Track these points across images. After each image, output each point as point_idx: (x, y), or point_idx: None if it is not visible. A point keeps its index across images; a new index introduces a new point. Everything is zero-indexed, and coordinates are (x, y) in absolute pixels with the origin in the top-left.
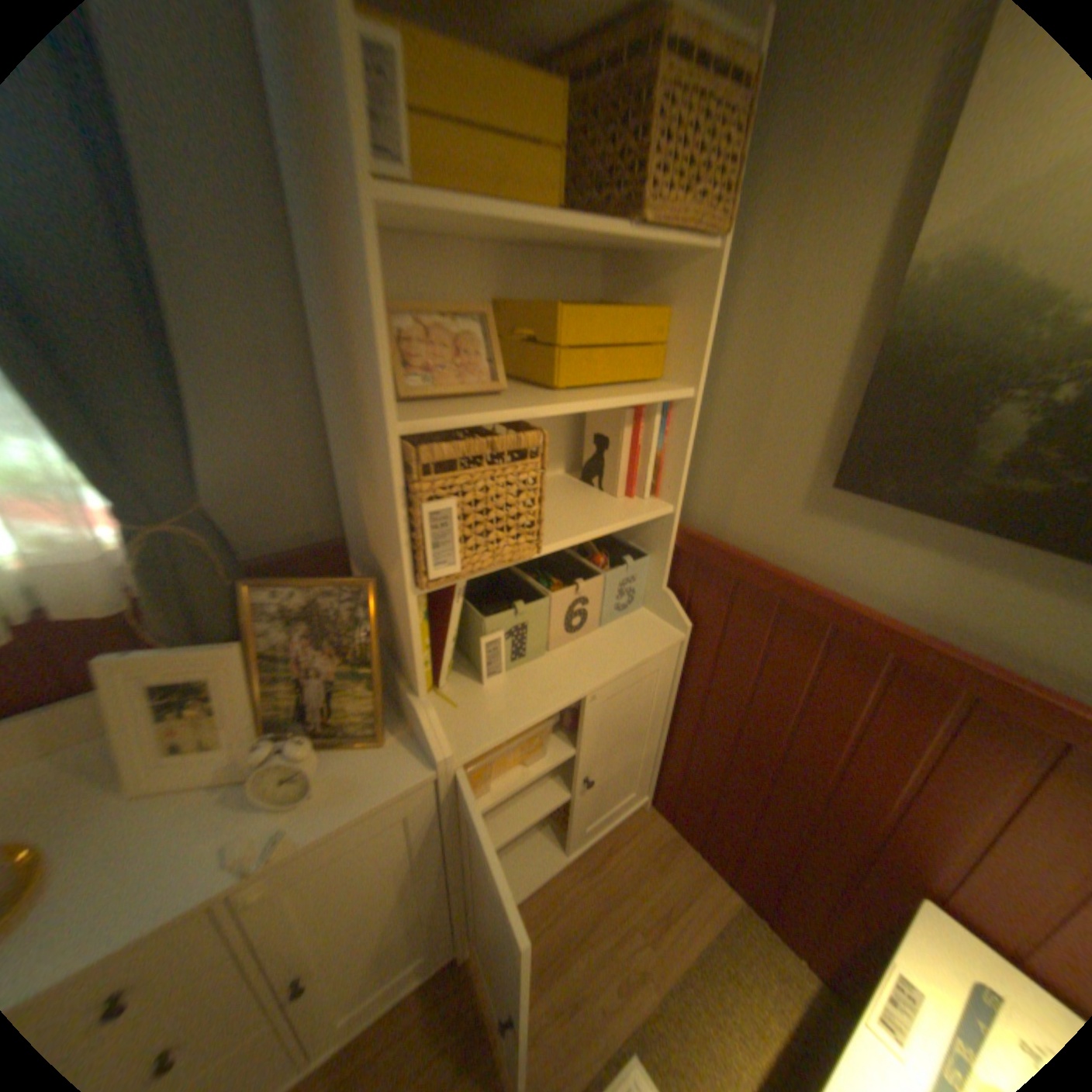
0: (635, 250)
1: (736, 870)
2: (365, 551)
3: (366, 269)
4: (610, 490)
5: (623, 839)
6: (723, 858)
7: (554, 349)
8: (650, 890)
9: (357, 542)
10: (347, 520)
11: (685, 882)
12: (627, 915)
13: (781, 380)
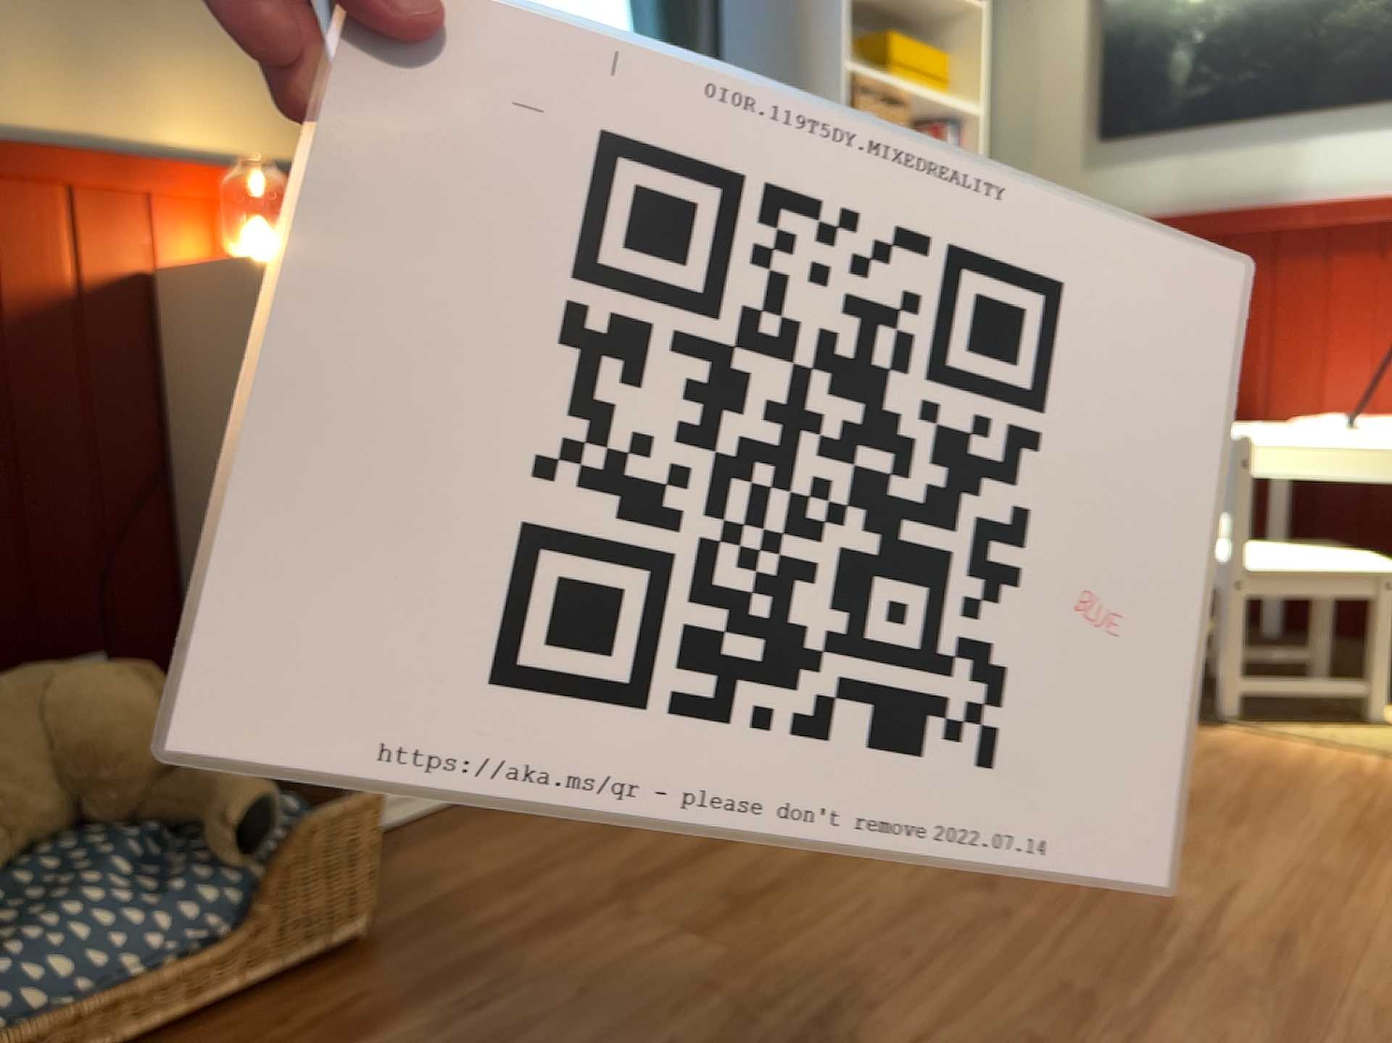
0: (912, 19)
1: None
2: None
3: None
4: None
5: None
6: None
7: (886, 63)
8: None
9: None
10: None
11: None
12: None
13: (1042, 86)
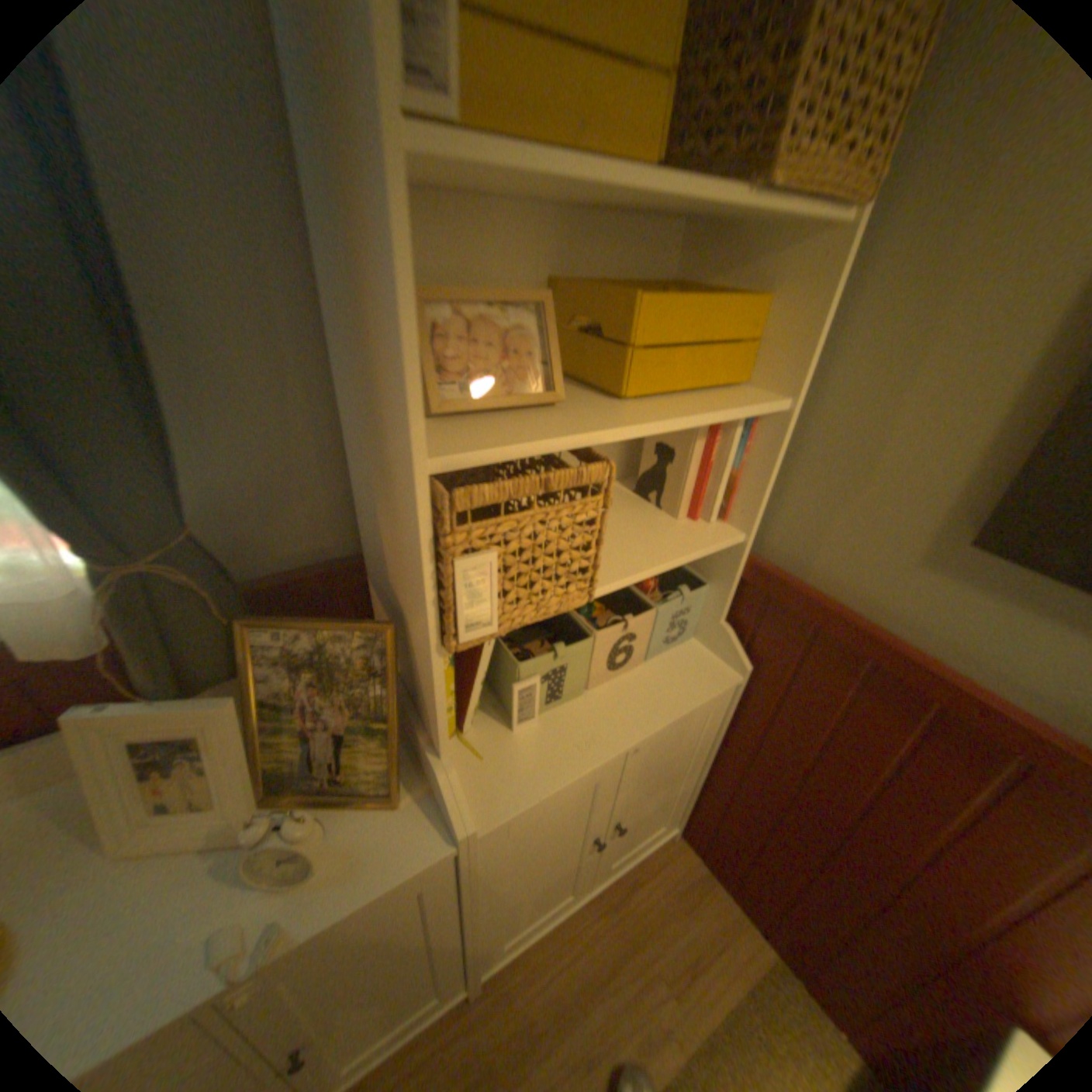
0: (733, 217)
1: (774, 925)
2: (385, 582)
3: (393, 255)
4: (671, 510)
5: (650, 871)
6: (760, 909)
7: (627, 349)
8: (677, 934)
9: (377, 567)
10: (366, 539)
11: (715, 928)
12: (651, 961)
13: (915, 400)
